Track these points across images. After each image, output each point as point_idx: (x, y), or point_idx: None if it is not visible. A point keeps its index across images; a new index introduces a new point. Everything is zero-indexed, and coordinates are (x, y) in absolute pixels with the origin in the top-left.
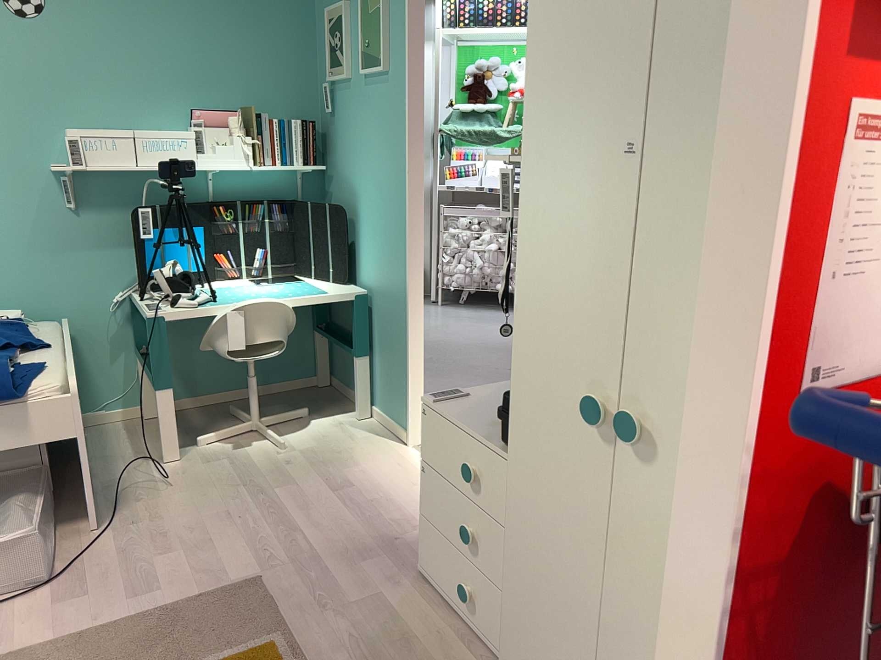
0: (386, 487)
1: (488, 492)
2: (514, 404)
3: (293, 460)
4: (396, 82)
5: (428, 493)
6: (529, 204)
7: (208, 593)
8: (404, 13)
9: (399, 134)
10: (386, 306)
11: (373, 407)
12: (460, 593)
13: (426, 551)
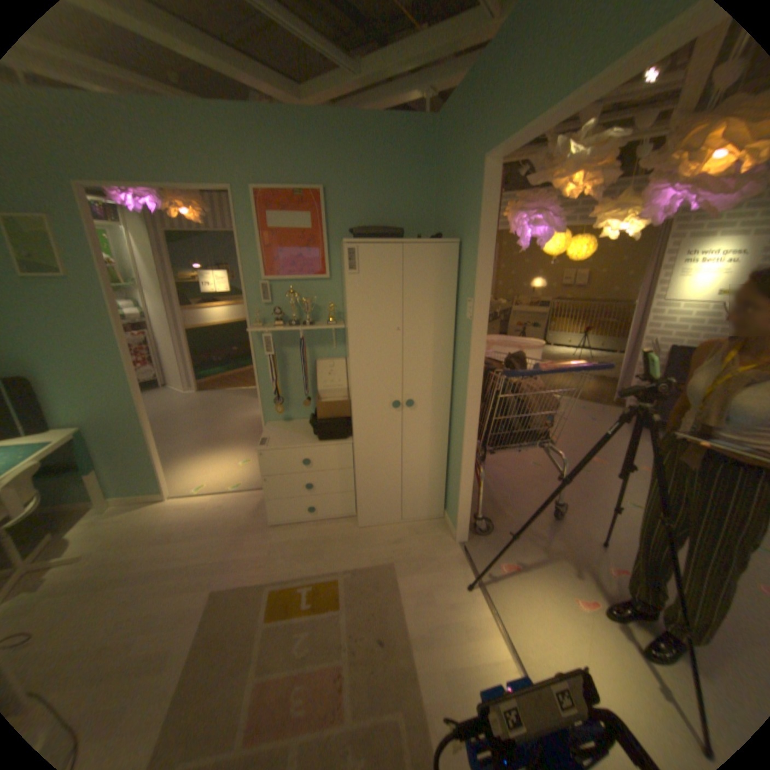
0: (192, 520)
1: (317, 463)
2: (354, 419)
3: (105, 555)
4: (84, 286)
5: (271, 487)
6: (349, 352)
7: (201, 619)
8: (86, 240)
9: (100, 320)
10: (108, 431)
11: (108, 499)
12: (309, 510)
13: (275, 512)
